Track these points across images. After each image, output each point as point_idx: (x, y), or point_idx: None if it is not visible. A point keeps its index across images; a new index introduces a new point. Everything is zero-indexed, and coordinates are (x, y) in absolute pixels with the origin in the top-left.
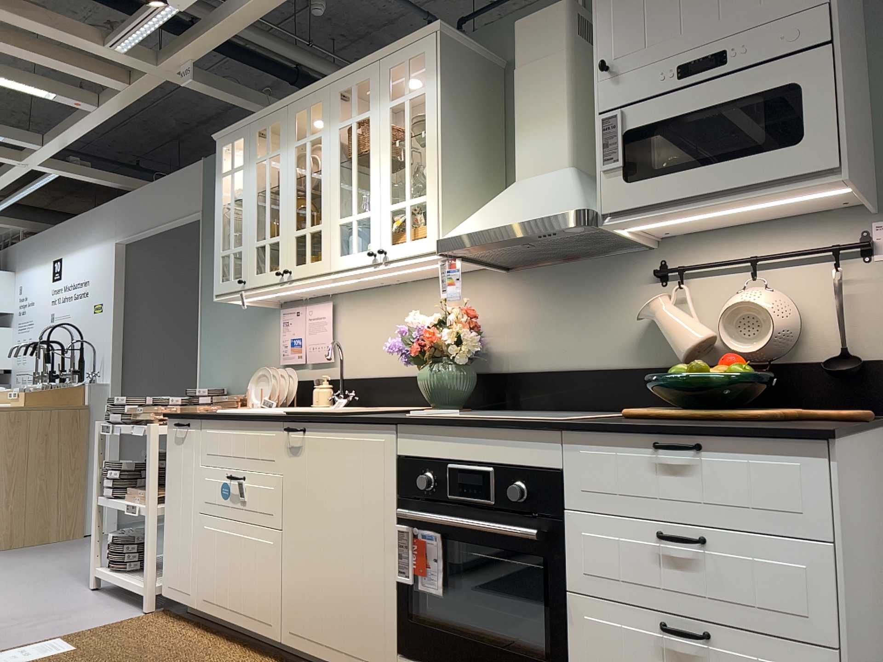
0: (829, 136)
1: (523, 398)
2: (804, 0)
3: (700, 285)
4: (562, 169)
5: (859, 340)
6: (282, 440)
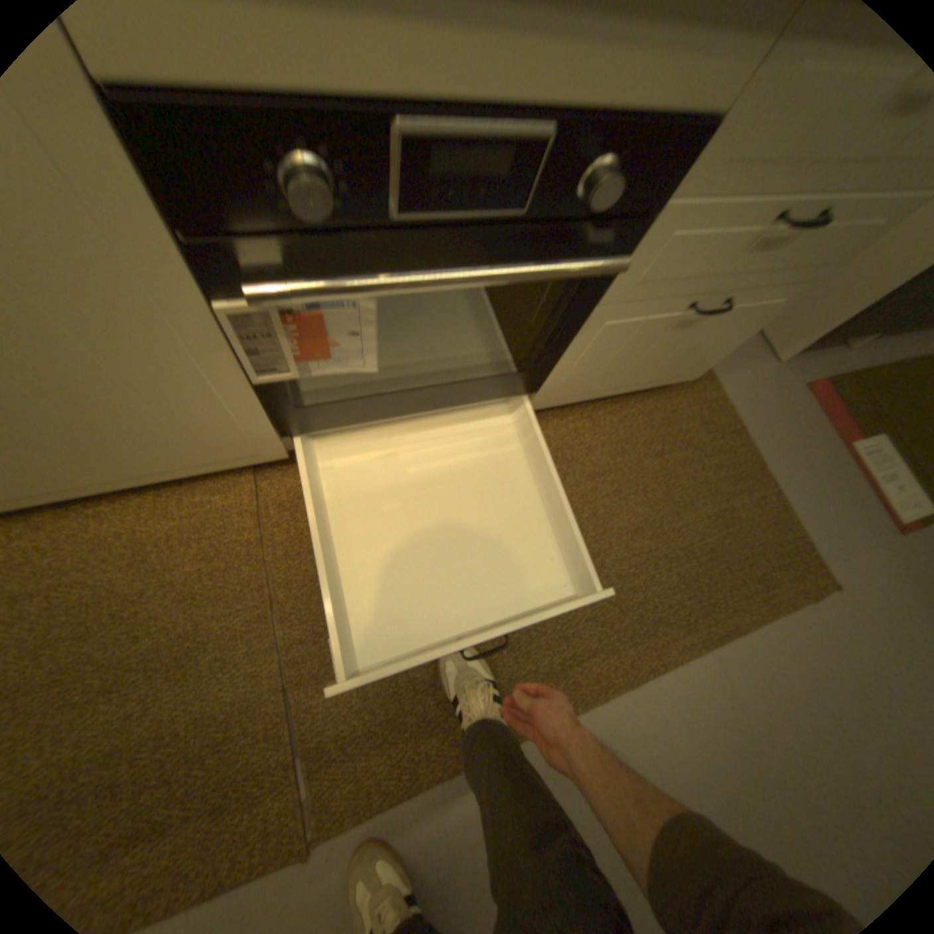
0: None
1: None
2: None
3: None
4: None
5: None
6: None
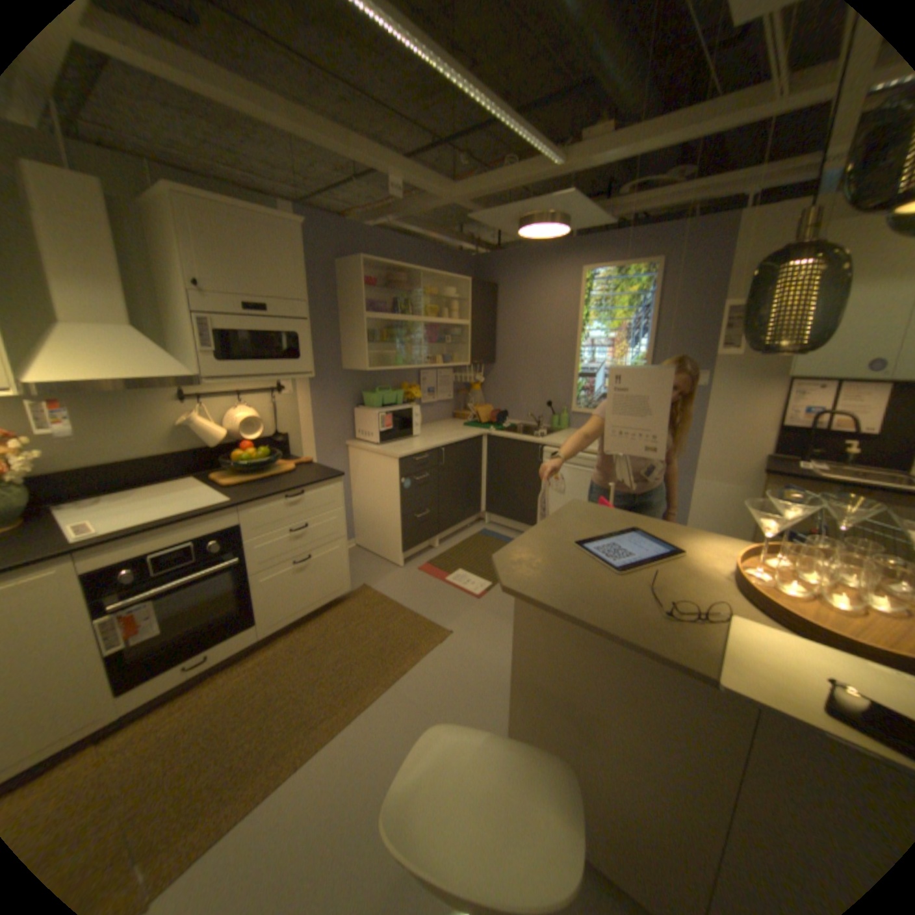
0: (310, 359)
1: (64, 491)
2: (298, 295)
3: (207, 403)
4: (123, 326)
5: (280, 426)
6: None
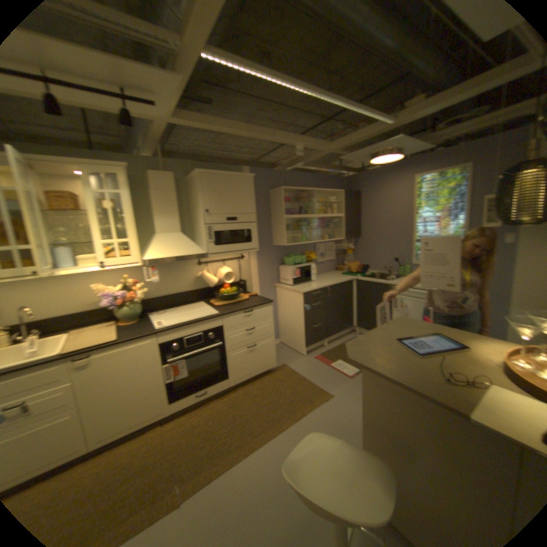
0: (255, 242)
1: (152, 307)
2: (250, 211)
3: (209, 266)
4: (177, 232)
5: (241, 276)
6: (65, 368)
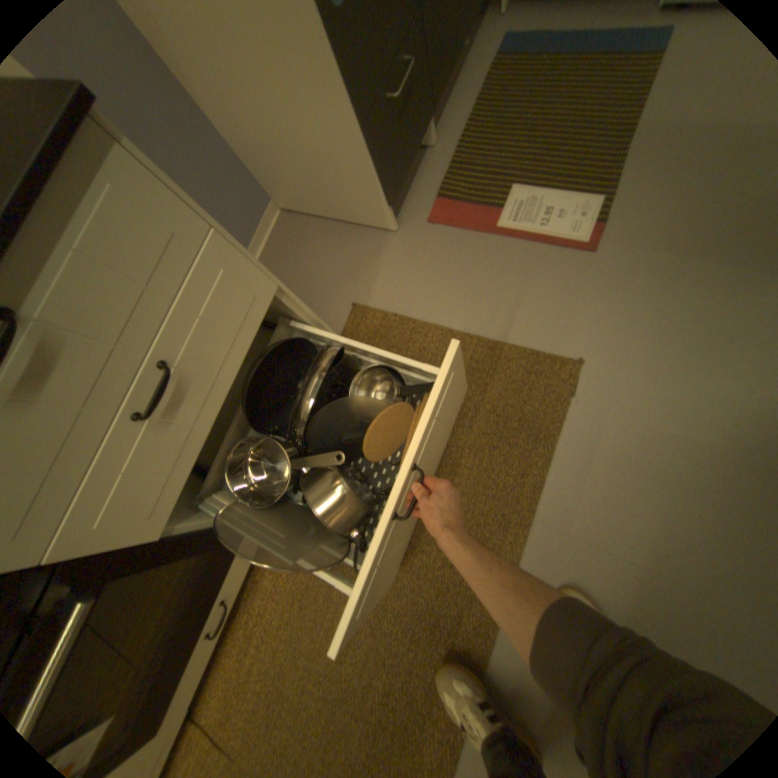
0: None
1: None
2: None
3: None
4: None
5: None
6: None
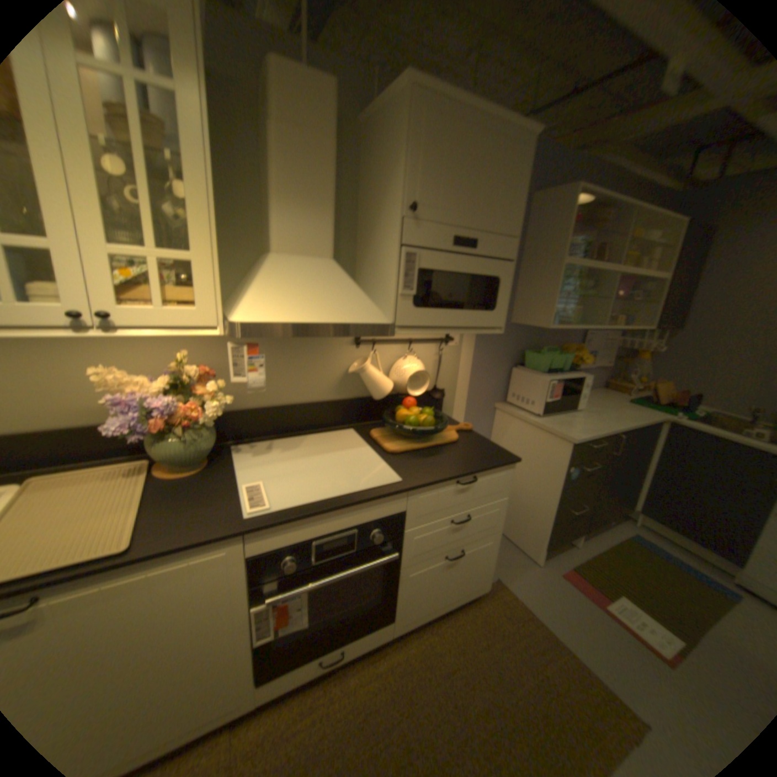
0: (505, 311)
1: (245, 428)
2: (514, 229)
3: (379, 349)
4: (329, 258)
5: (439, 380)
6: None
